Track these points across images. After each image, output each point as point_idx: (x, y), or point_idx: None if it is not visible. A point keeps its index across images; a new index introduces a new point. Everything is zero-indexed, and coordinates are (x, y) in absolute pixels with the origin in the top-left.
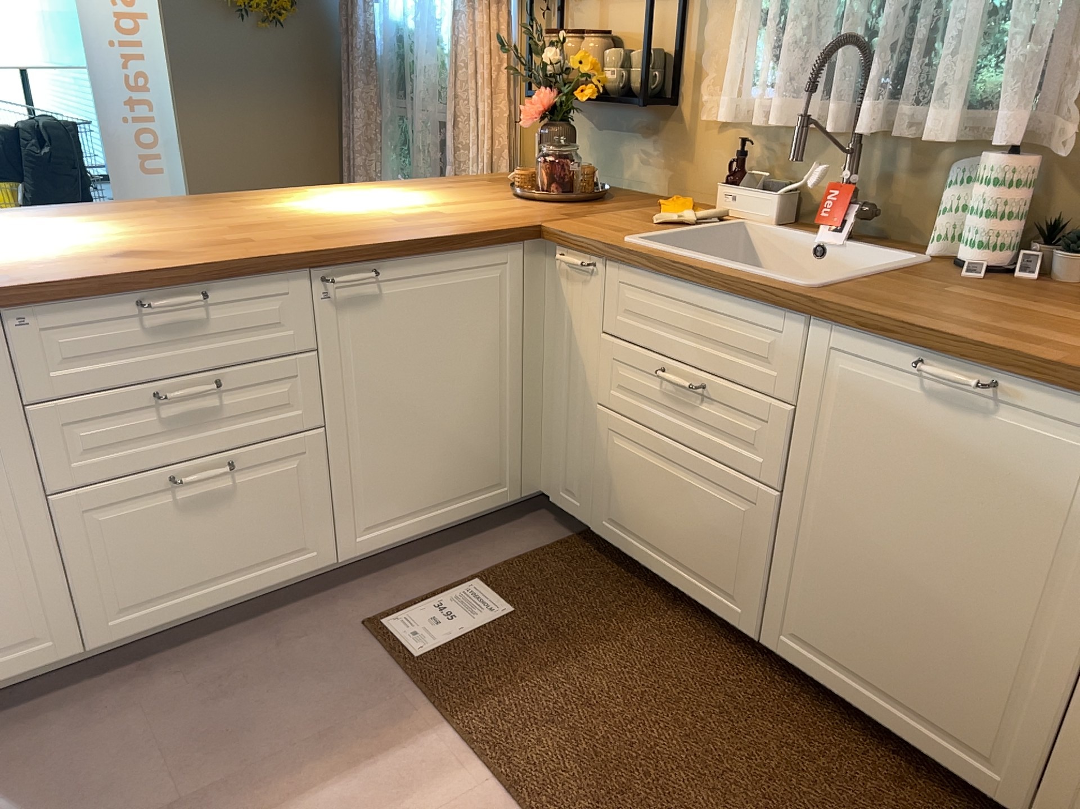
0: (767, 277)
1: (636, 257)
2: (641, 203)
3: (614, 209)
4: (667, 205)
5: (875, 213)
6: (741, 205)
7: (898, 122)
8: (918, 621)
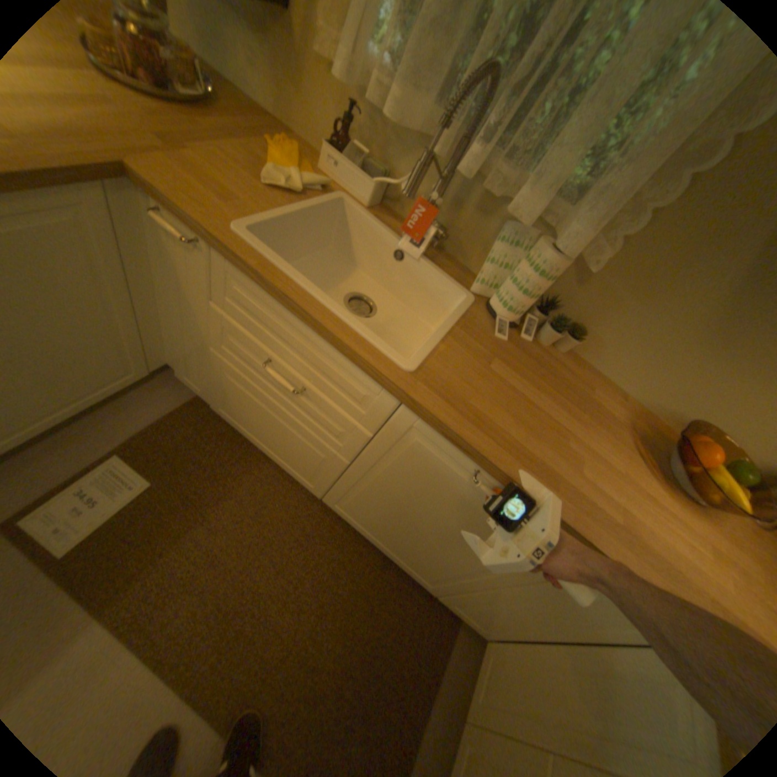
0: (375, 345)
1: (244, 267)
2: (248, 125)
3: (219, 134)
4: (276, 149)
5: (448, 237)
6: (344, 174)
7: (497, 175)
8: (417, 543)
